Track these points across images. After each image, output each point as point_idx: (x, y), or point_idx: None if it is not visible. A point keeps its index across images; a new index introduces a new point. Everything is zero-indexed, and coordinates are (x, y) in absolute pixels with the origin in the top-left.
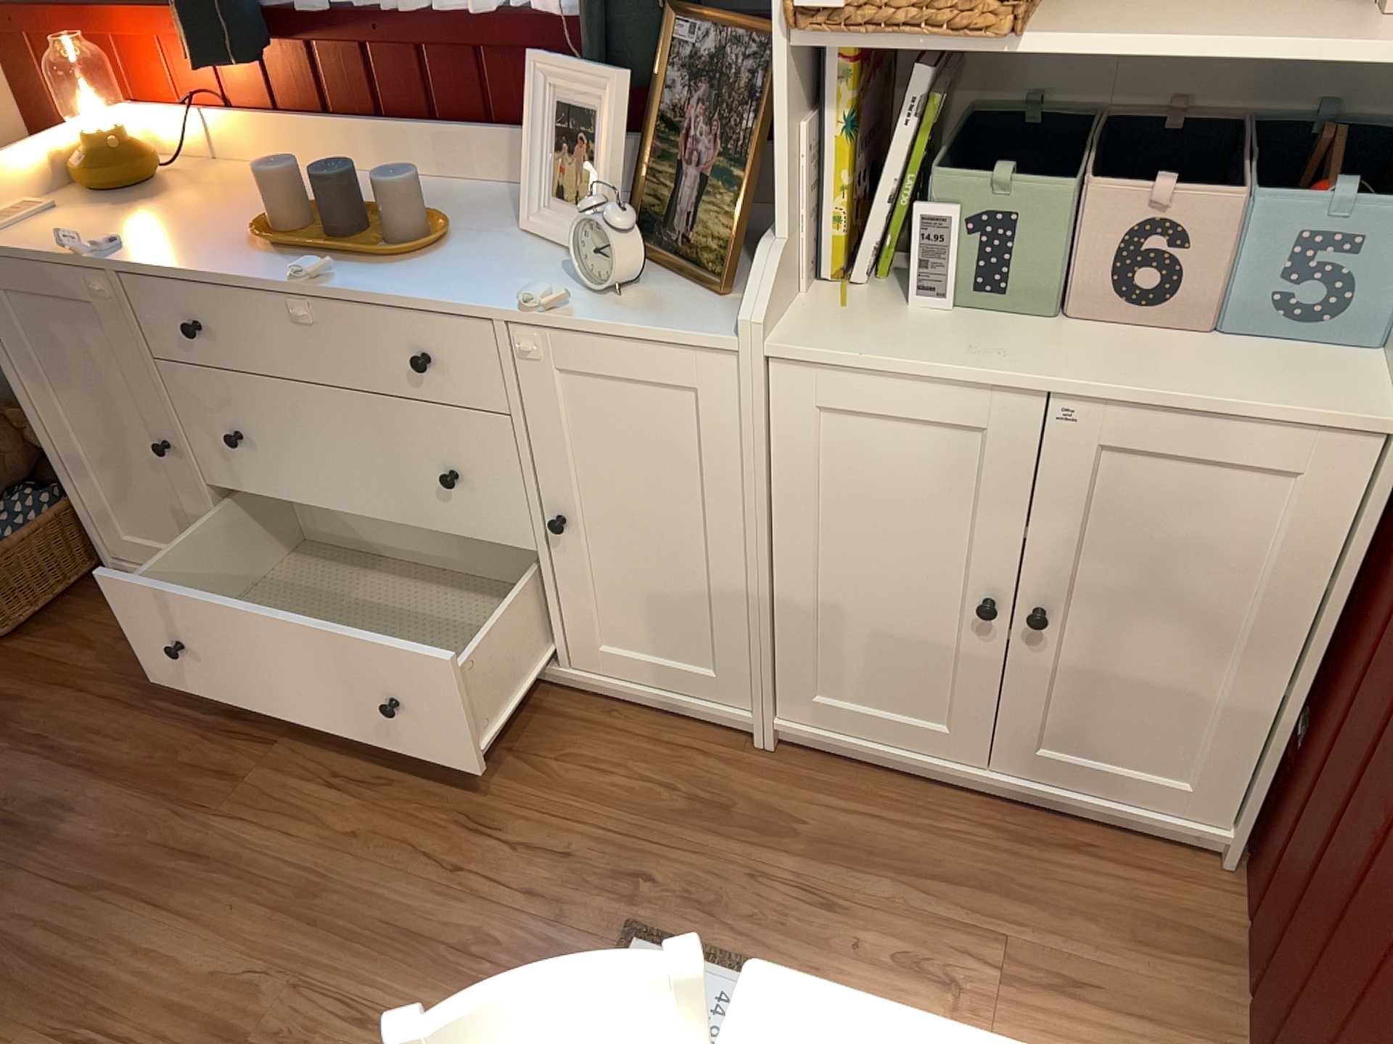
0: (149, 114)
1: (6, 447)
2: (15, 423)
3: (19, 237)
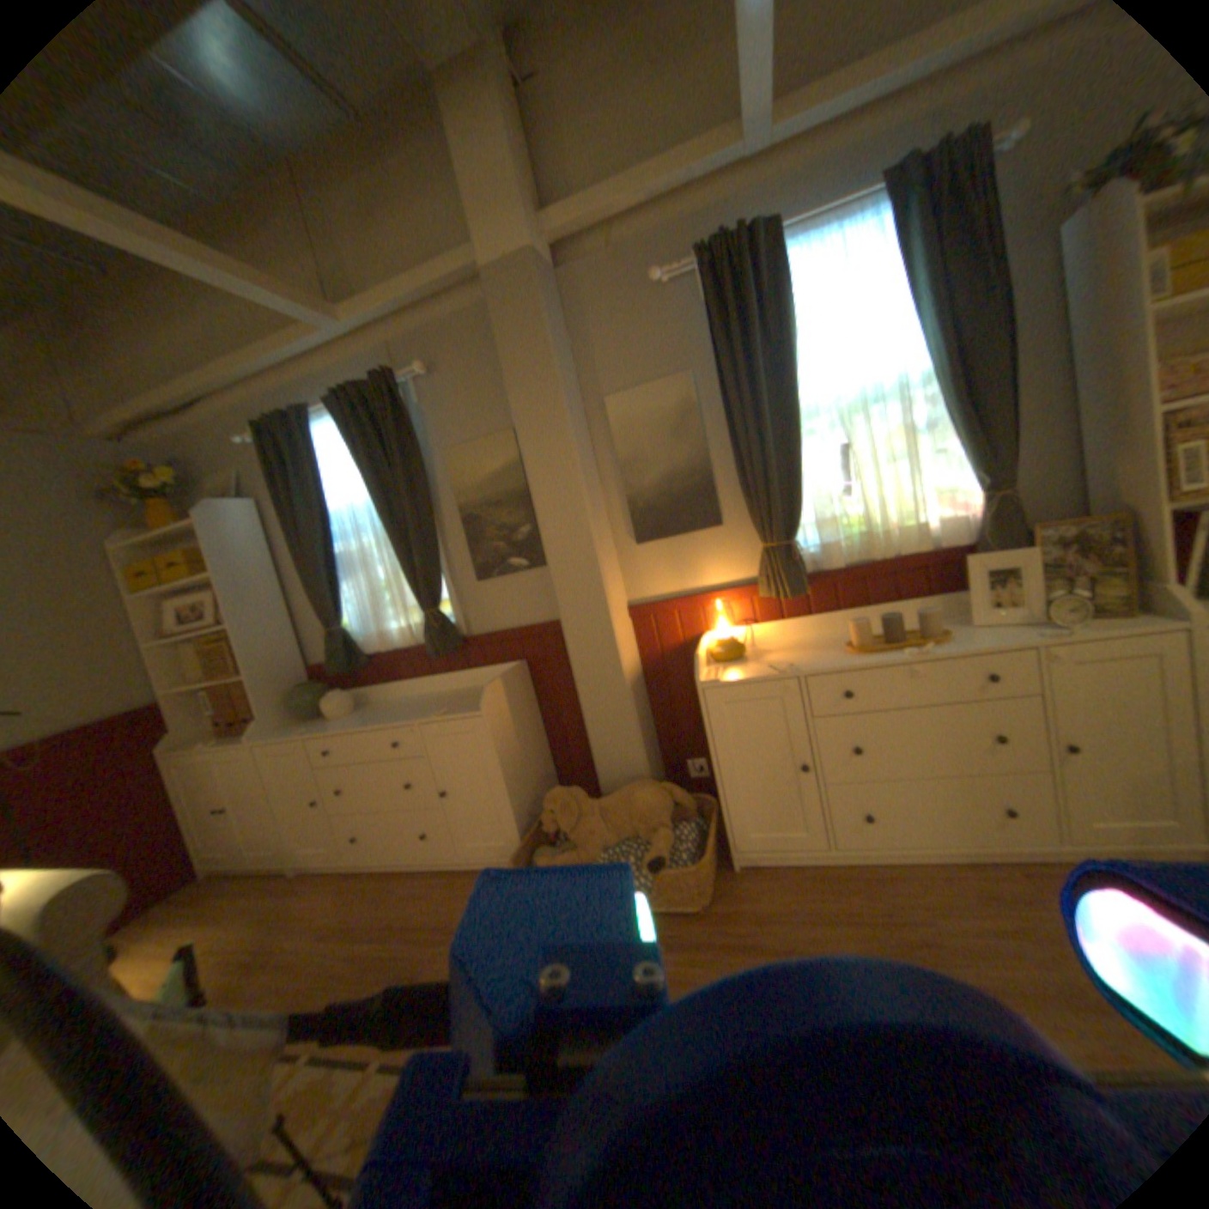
0: (728, 624)
1: (660, 800)
2: (658, 788)
3: (700, 679)
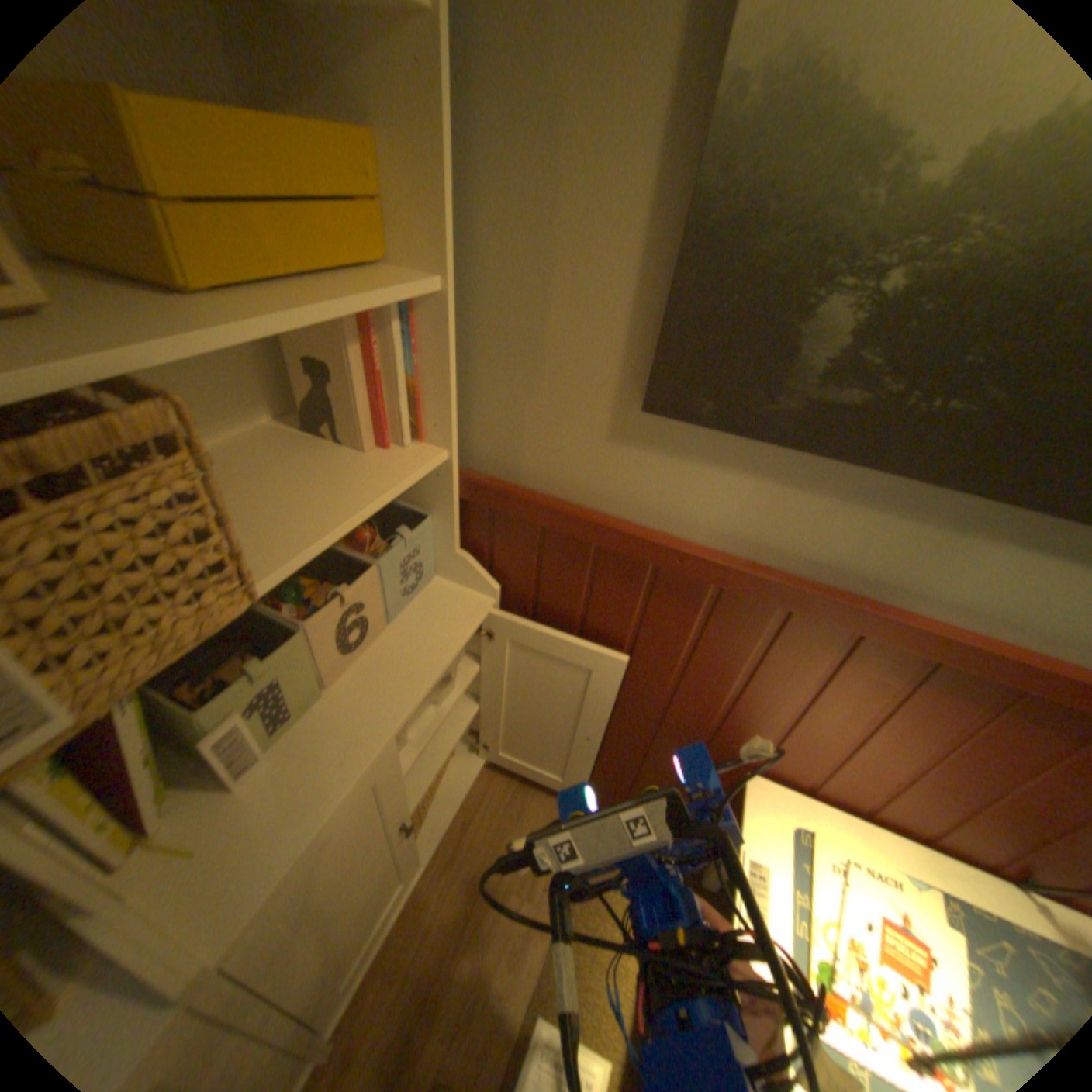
0: None
1: None
2: None
3: None
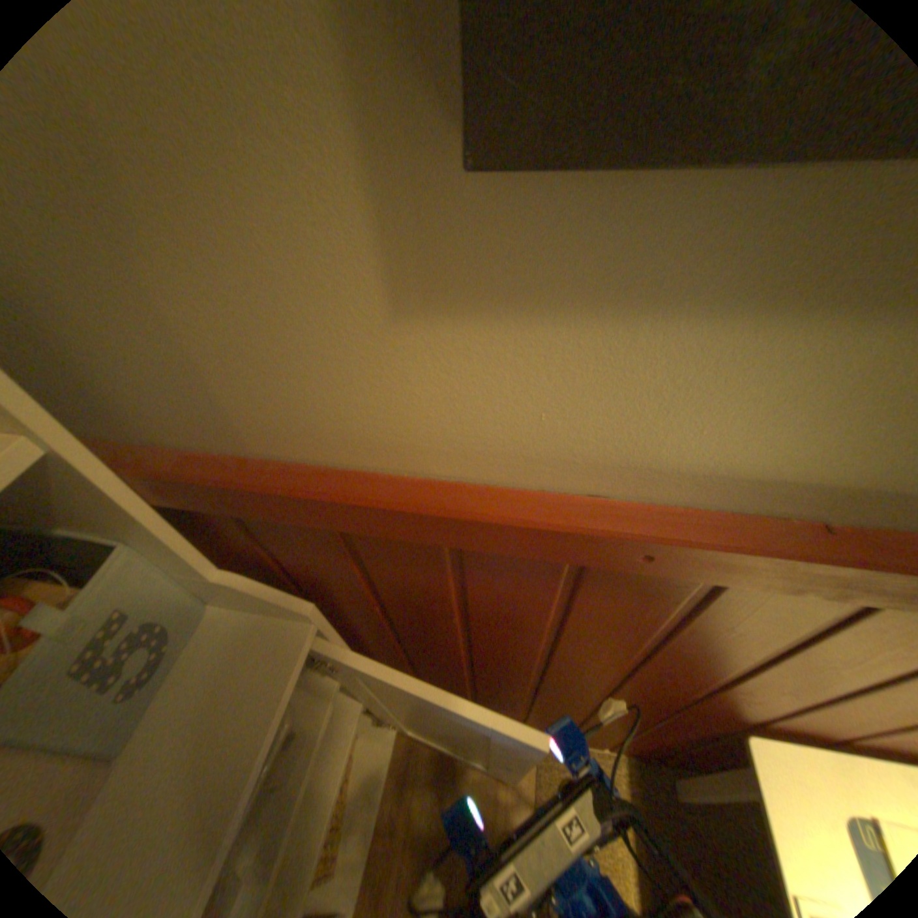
0: None
1: None
2: None
3: None
